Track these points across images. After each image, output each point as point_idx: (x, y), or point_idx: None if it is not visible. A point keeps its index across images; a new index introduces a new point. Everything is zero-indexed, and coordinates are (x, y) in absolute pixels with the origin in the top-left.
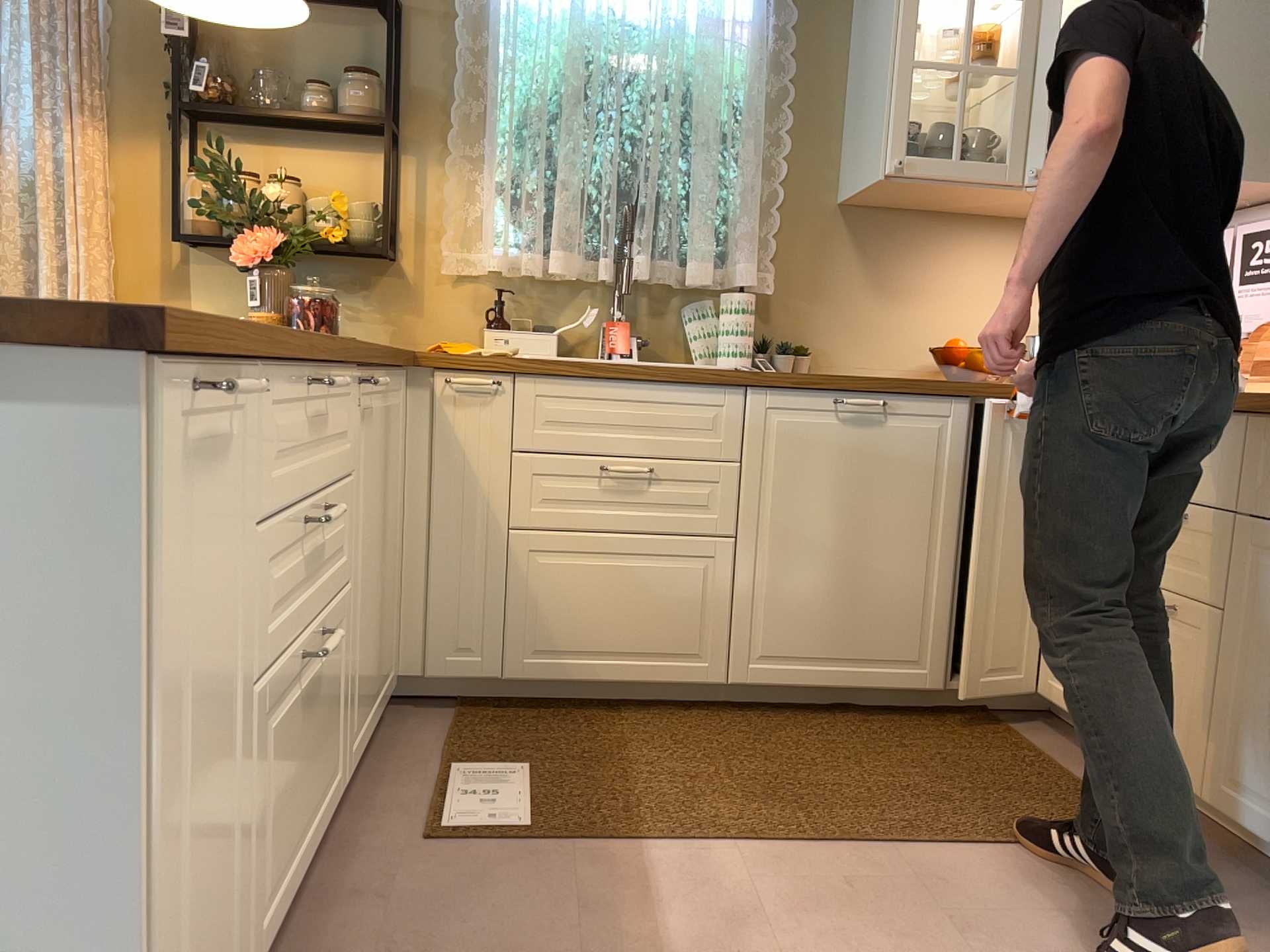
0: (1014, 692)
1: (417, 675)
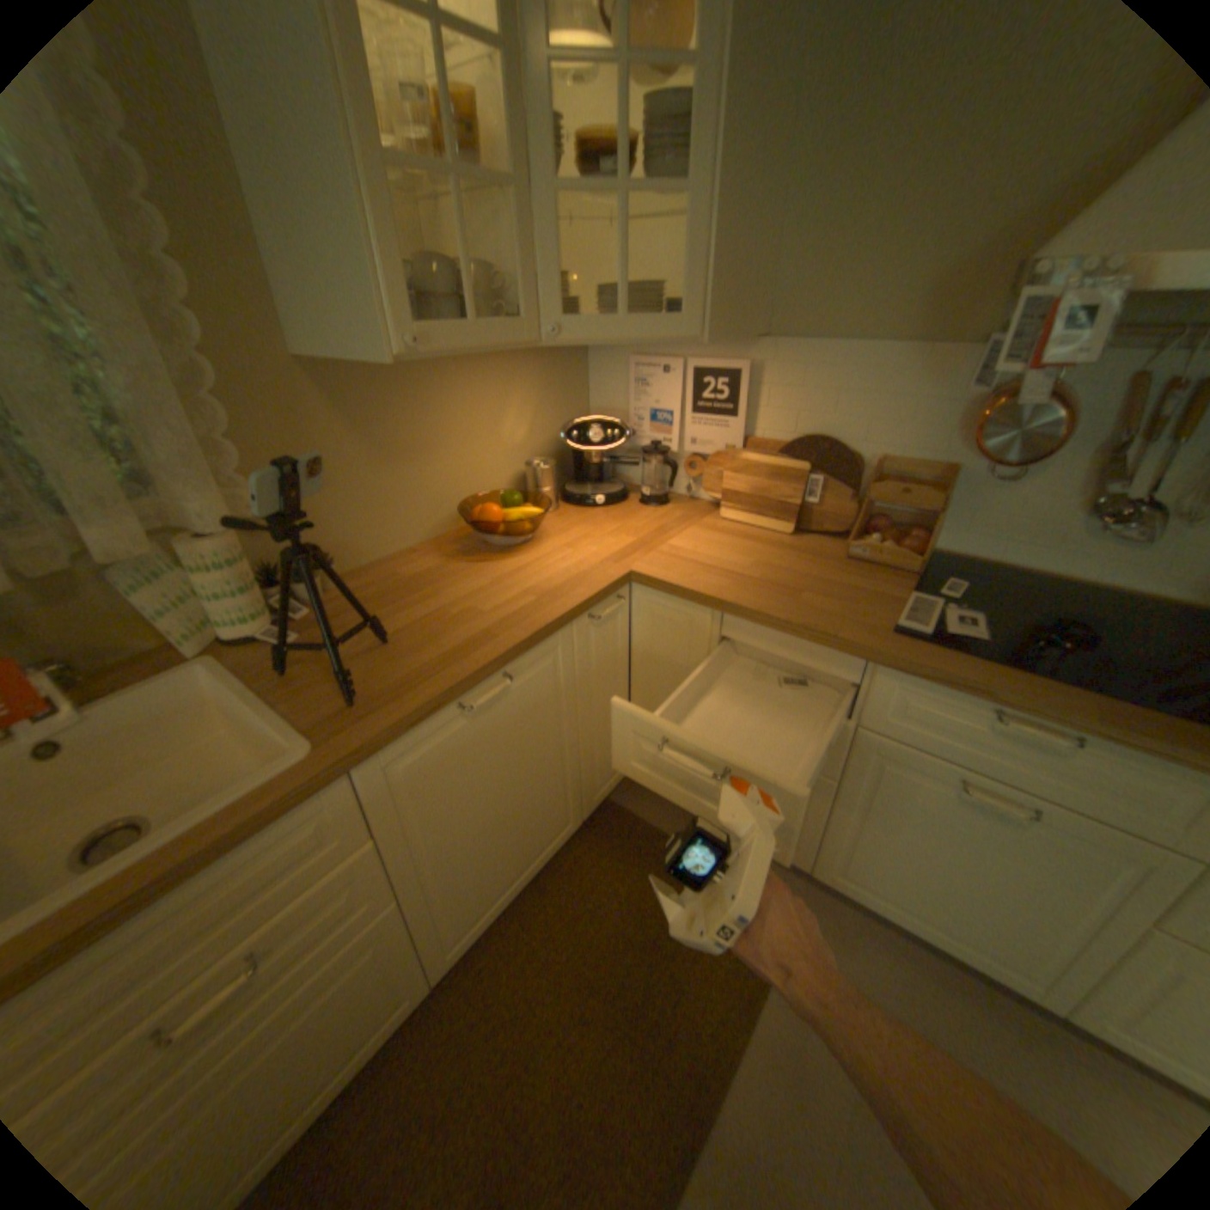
0: (618, 785)
1: None
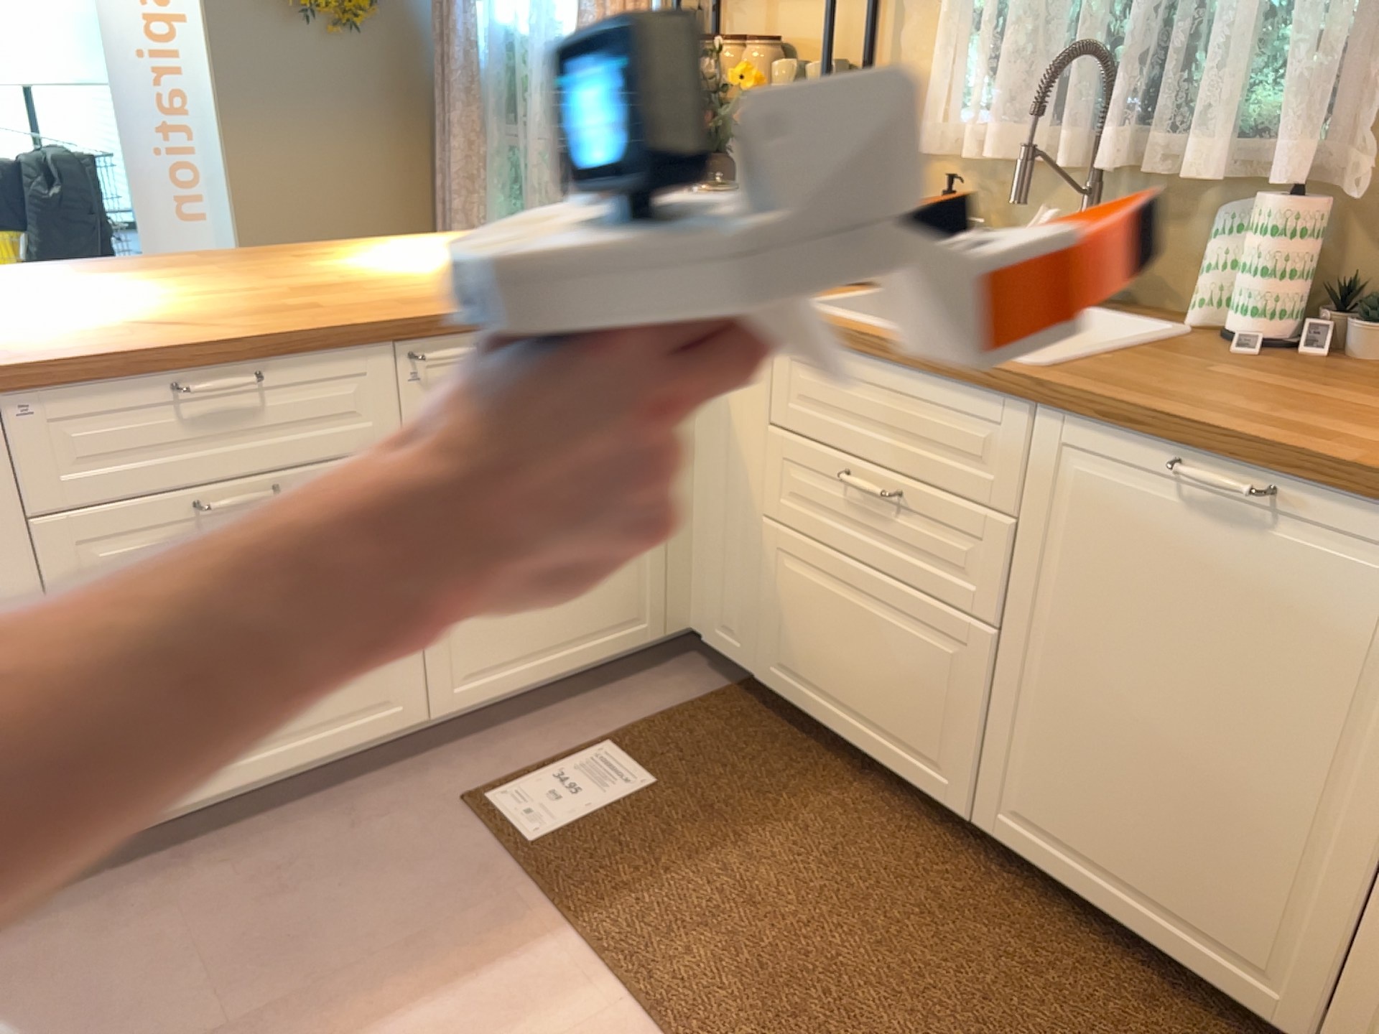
0: None
1: (702, 634)
